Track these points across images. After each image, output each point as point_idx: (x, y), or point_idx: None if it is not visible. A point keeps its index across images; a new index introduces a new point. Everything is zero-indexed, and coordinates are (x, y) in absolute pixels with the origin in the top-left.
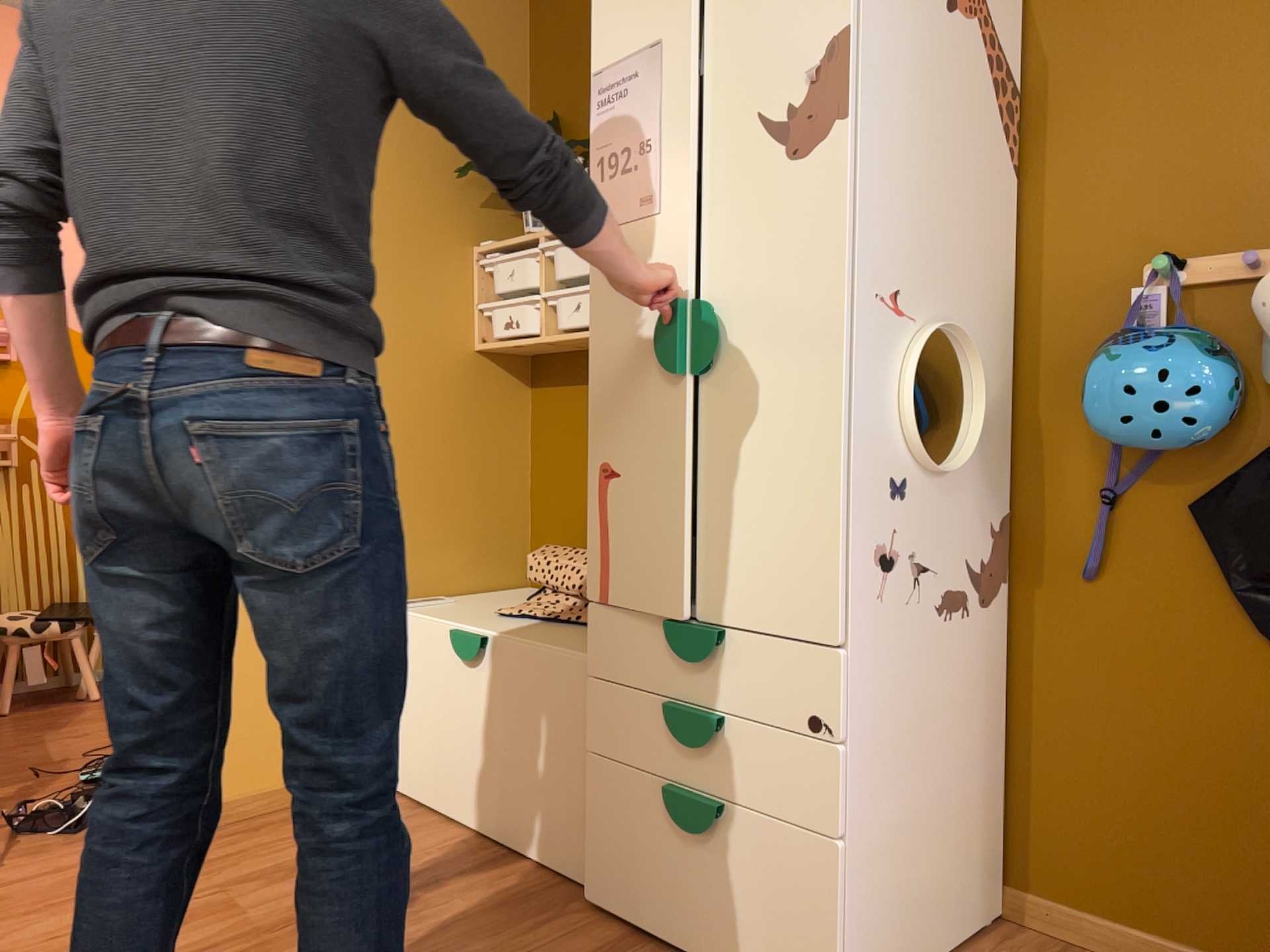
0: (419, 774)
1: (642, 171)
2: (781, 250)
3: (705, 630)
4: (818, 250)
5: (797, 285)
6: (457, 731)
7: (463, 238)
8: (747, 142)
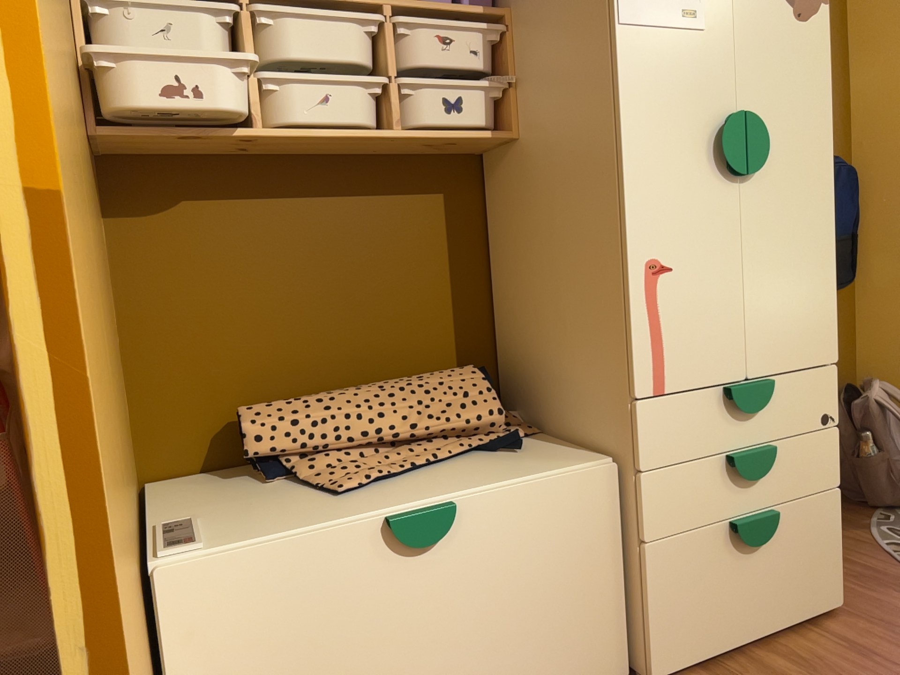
0: None
1: None
2: (794, 86)
3: (765, 381)
4: (816, 92)
5: (805, 114)
6: (401, 650)
7: None
8: None
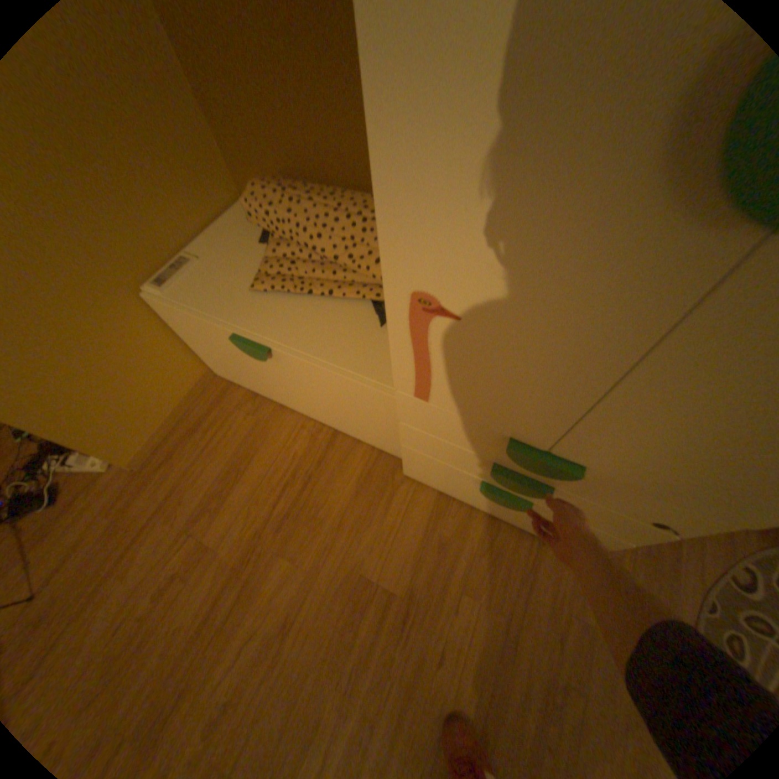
0: (248, 383)
1: None
2: None
3: (565, 468)
4: None
5: None
6: (269, 379)
7: None
8: None
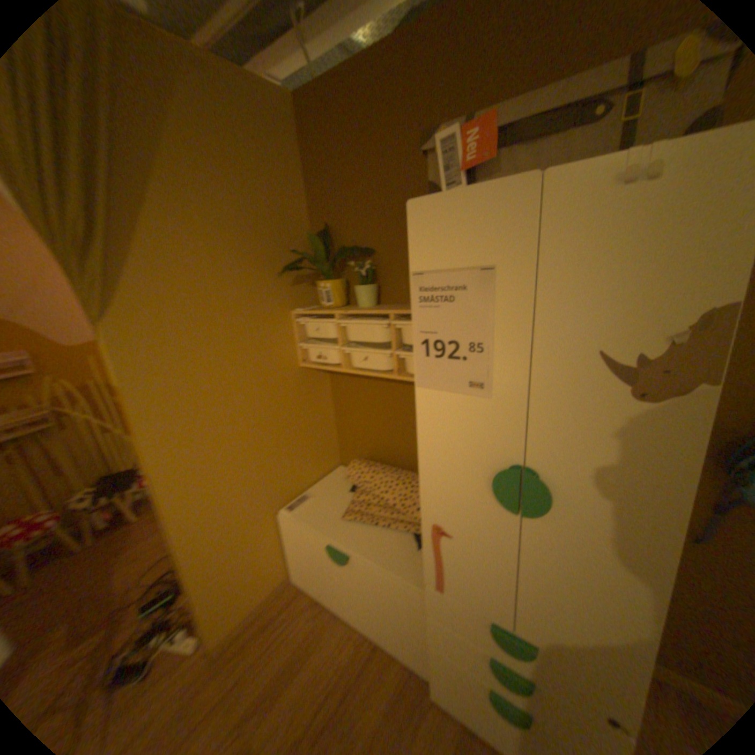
0: (314, 591)
1: (465, 360)
2: (615, 462)
3: (525, 648)
4: (659, 476)
5: (630, 492)
6: (335, 586)
7: (283, 308)
8: (584, 370)
